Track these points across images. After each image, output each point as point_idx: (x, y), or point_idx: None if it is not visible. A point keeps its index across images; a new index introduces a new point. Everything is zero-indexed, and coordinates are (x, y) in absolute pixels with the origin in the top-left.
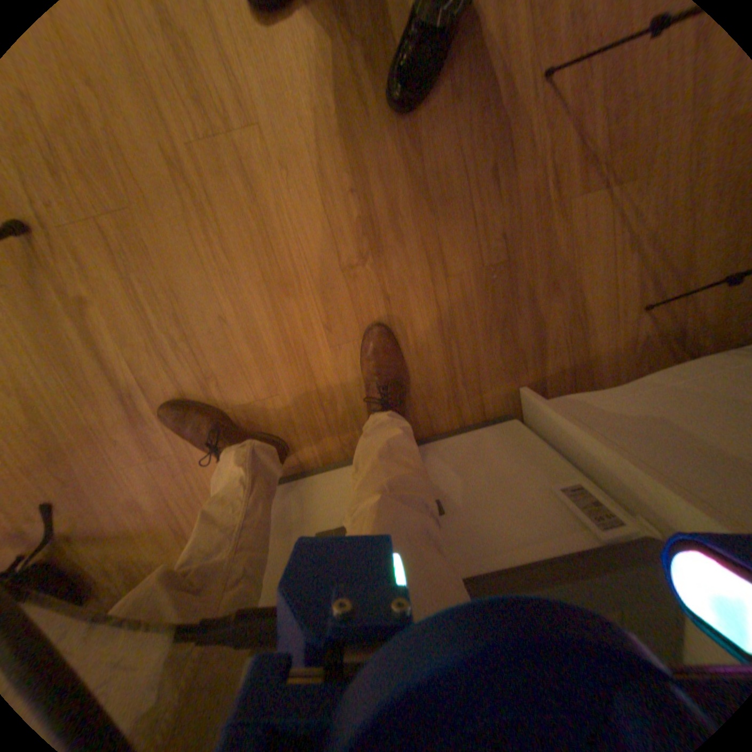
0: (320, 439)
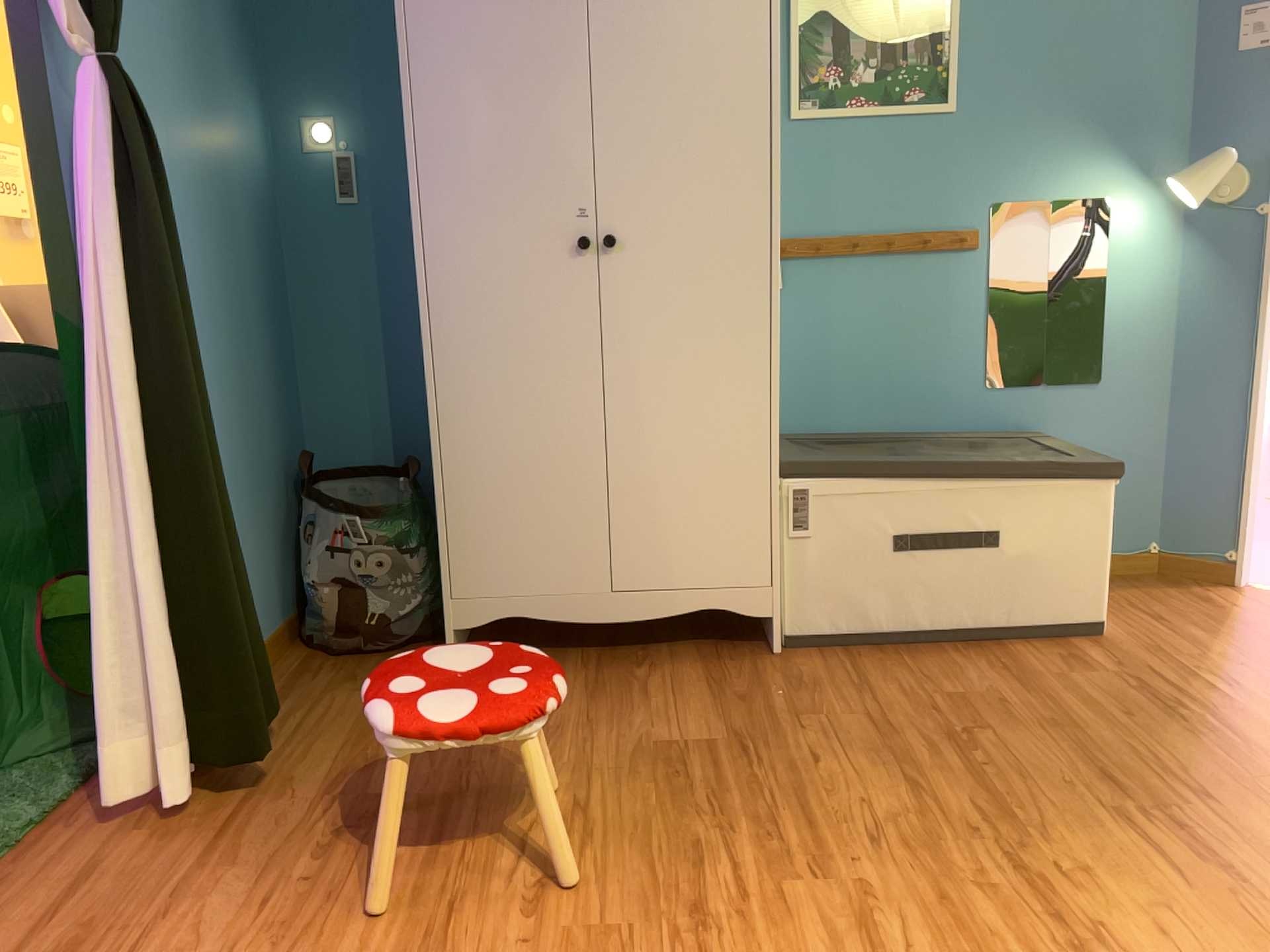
0: (996, 649)
